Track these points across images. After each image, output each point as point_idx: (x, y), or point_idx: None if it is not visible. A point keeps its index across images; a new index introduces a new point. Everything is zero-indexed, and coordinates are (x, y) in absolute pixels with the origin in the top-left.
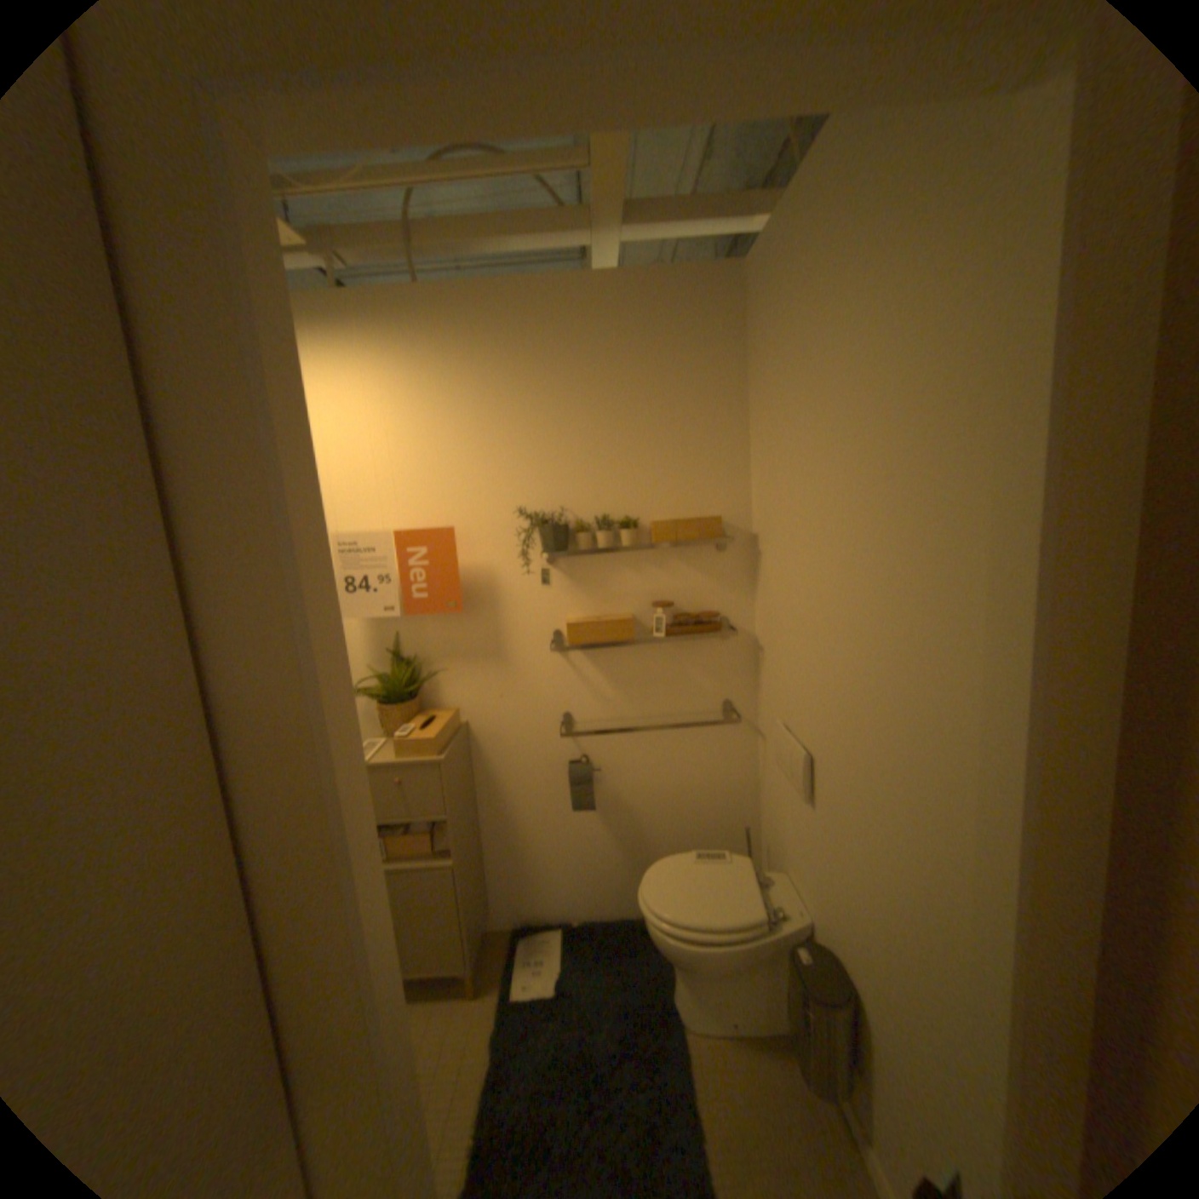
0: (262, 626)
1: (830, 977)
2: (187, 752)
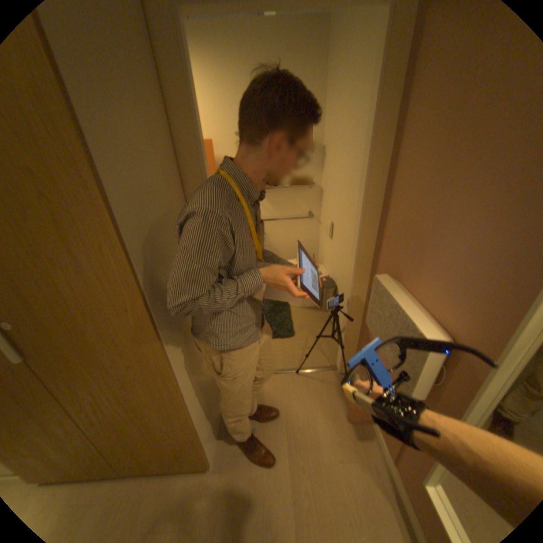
0: (188, 160)
1: (330, 283)
2: (171, 193)
